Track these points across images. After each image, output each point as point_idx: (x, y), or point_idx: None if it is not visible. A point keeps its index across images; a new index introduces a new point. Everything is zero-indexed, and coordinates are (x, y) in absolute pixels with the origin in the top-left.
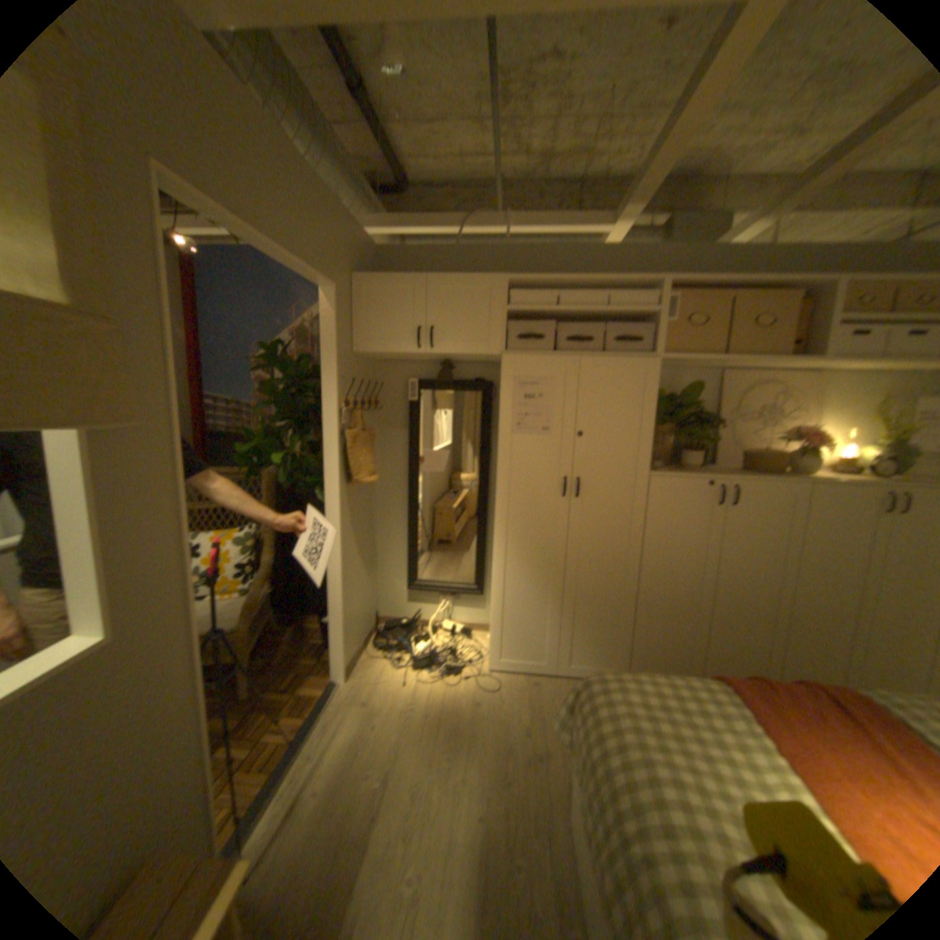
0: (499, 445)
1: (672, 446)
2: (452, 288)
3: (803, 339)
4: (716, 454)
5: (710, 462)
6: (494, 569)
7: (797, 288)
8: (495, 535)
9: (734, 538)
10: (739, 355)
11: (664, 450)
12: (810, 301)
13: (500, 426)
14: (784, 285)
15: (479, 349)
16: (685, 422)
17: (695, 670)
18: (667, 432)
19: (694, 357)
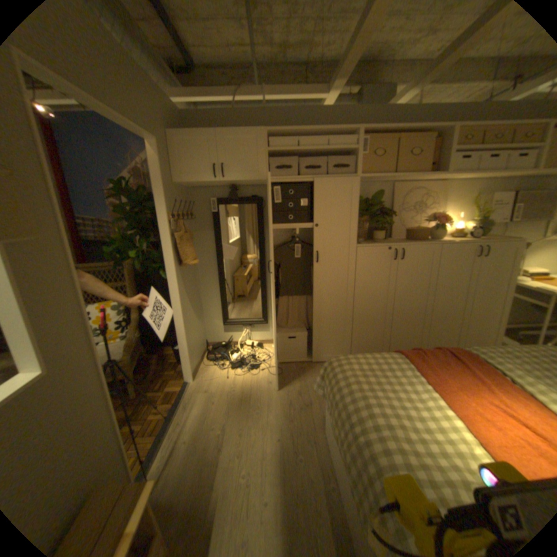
0: (269, 236)
1: (367, 229)
2: (232, 137)
3: (436, 162)
4: (391, 232)
5: (388, 237)
6: (272, 308)
7: (433, 131)
8: (272, 288)
9: (402, 278)
10: (402, 173)
11: (363, 232)
12: (440, 139)
13: (269, 224)
14: (426, 130)
15: (252, 176)
16: (374, 215)
17: (384, 350)
18: (364, 221)
19: (378, 175)
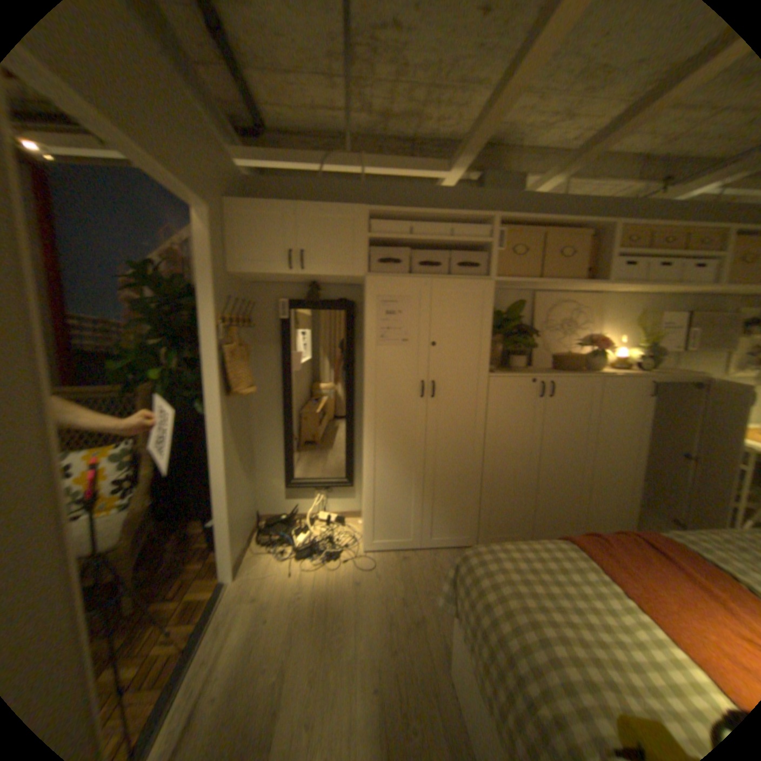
0: (365, 356)
1: (498, 353)
2: (318, 216)
3: (591, 268)
4: (531, 358)
5: (526, 365)
6: (364, 464)
7: (587, 228)
8: (364, 434)
9: (550, 423)
10: (550, 279)
11: (493, 356)
12: (596, 239)
13: (365, 339)
14: (579, 225)
15: (344, 271)
16: (508, 333)
17: (524, 529)
18: (495, 342)
19: (518, 280)
